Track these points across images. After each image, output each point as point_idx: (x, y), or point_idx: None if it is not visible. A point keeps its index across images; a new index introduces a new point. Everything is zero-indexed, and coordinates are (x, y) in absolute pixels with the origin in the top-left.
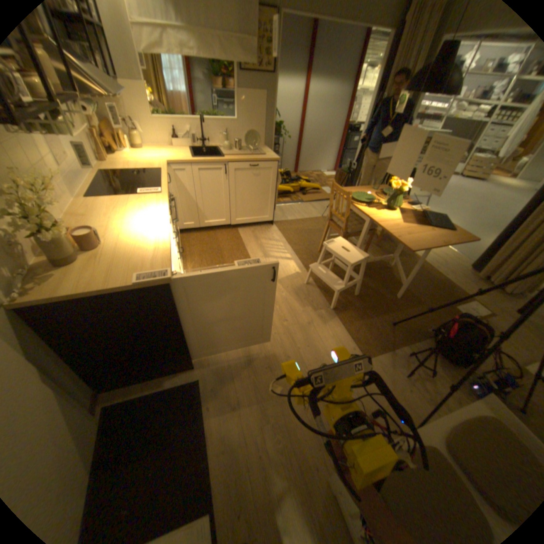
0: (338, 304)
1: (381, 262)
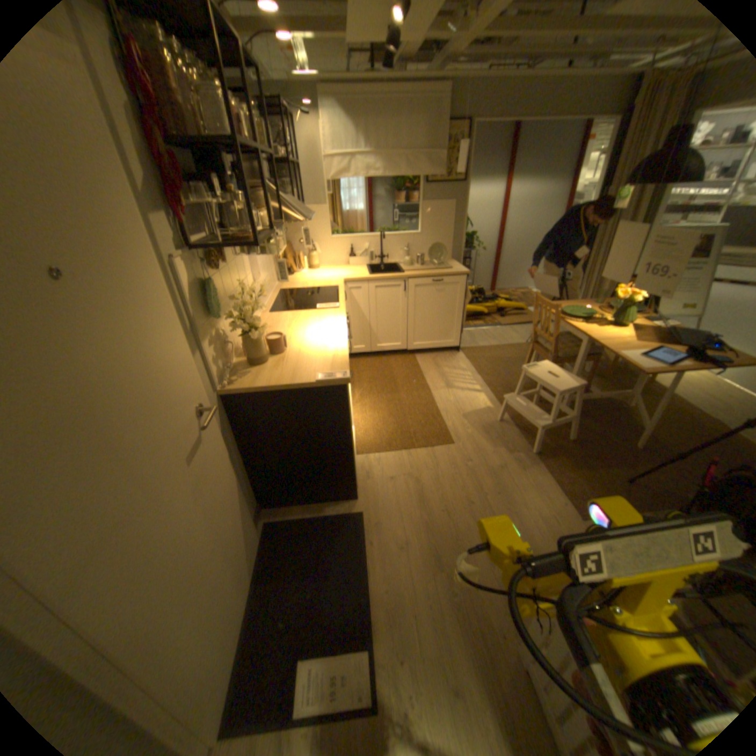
0: (543, 449)
1: (613, 402)
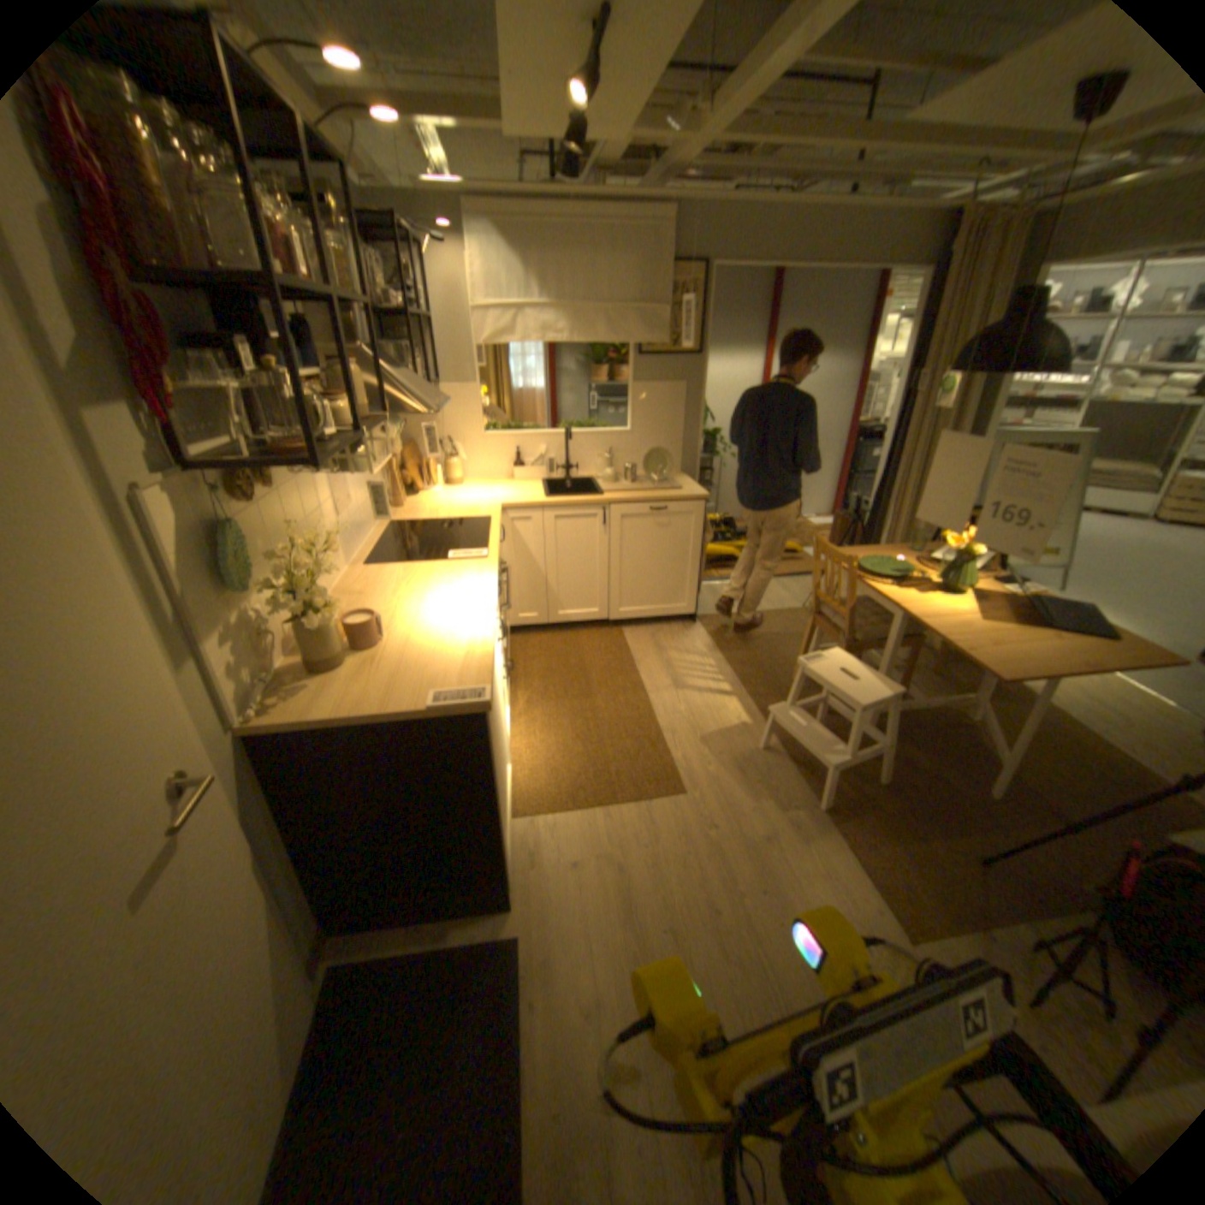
0: (840, 802)
1: (947, 711)
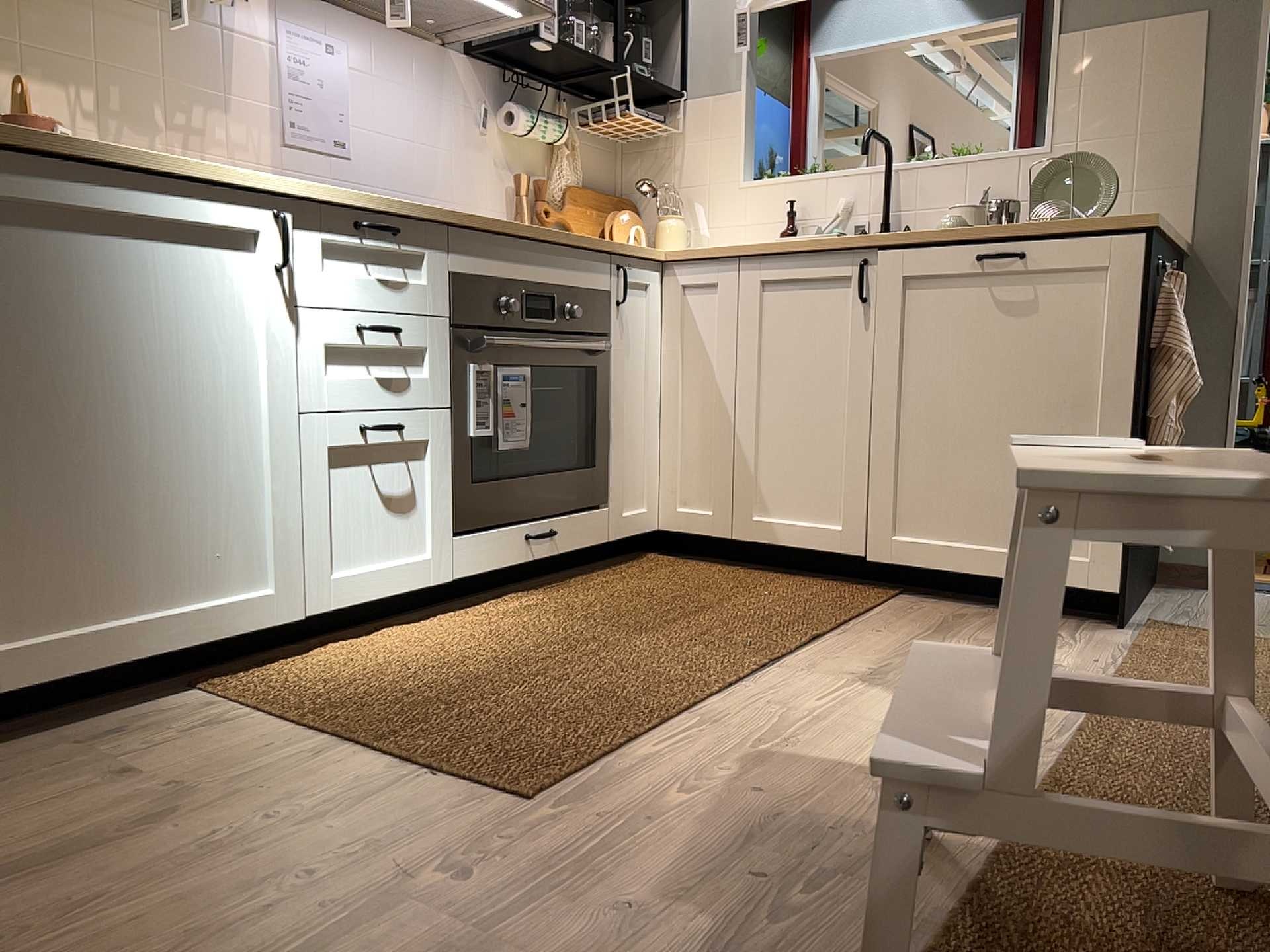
0: None
1: None
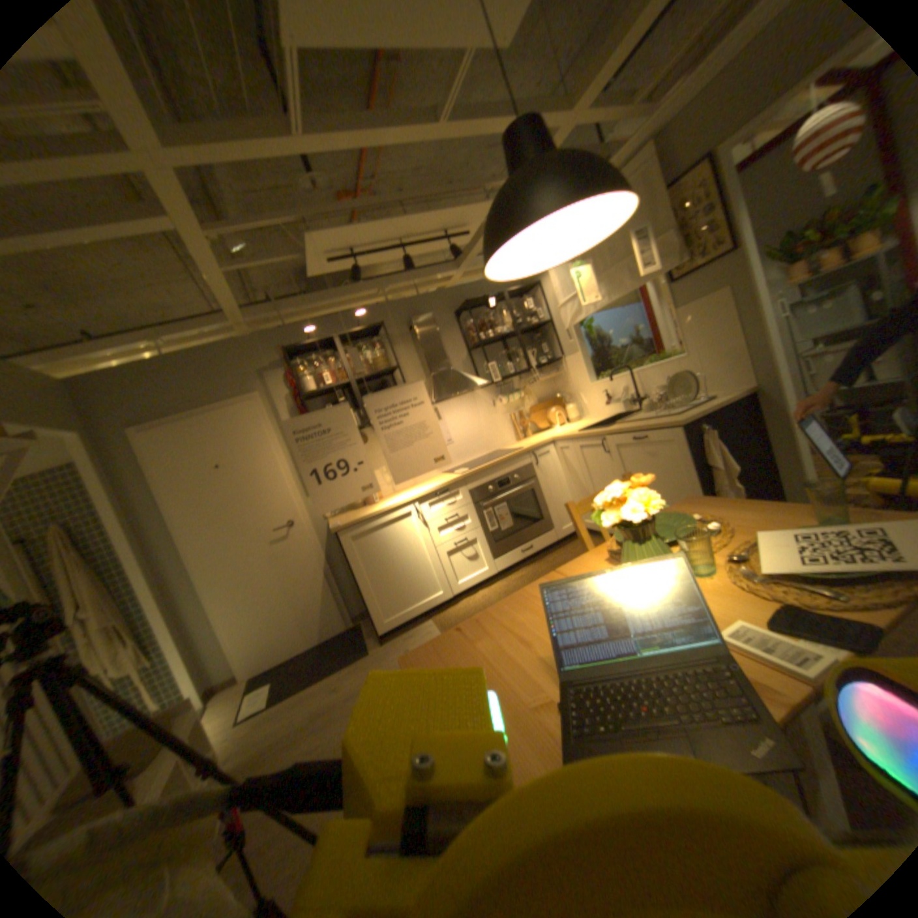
0: None
1: None
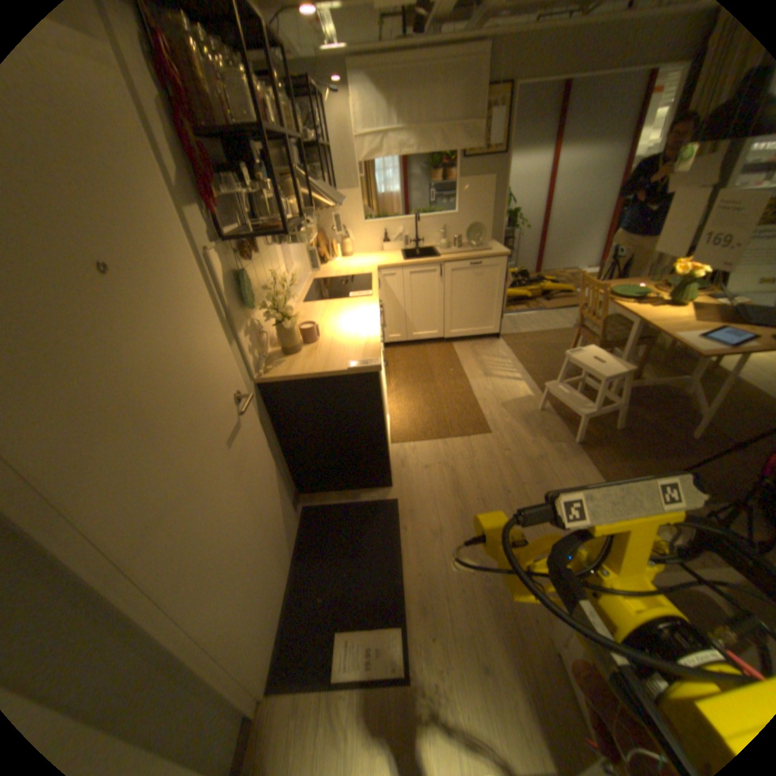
0: (587, 439)
1: (668, 389)
